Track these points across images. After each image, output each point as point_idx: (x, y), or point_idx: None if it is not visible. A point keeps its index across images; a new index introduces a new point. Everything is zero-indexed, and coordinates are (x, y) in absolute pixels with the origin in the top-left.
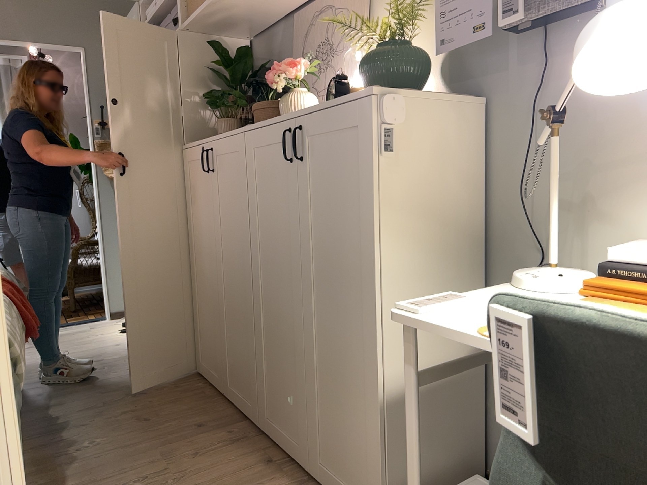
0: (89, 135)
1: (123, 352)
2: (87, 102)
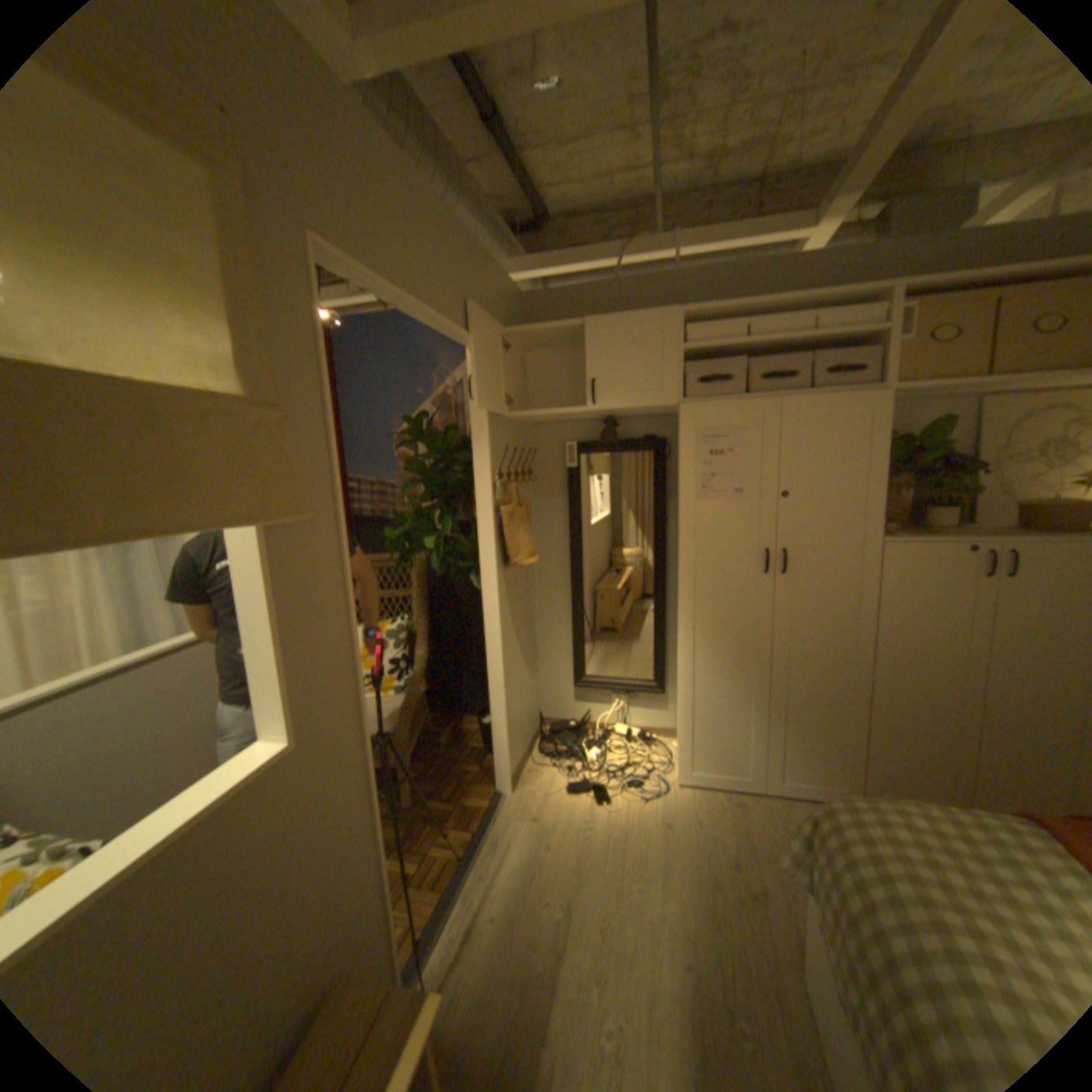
0: (485, 499)
1: (715, 833)
2: (488, 441)
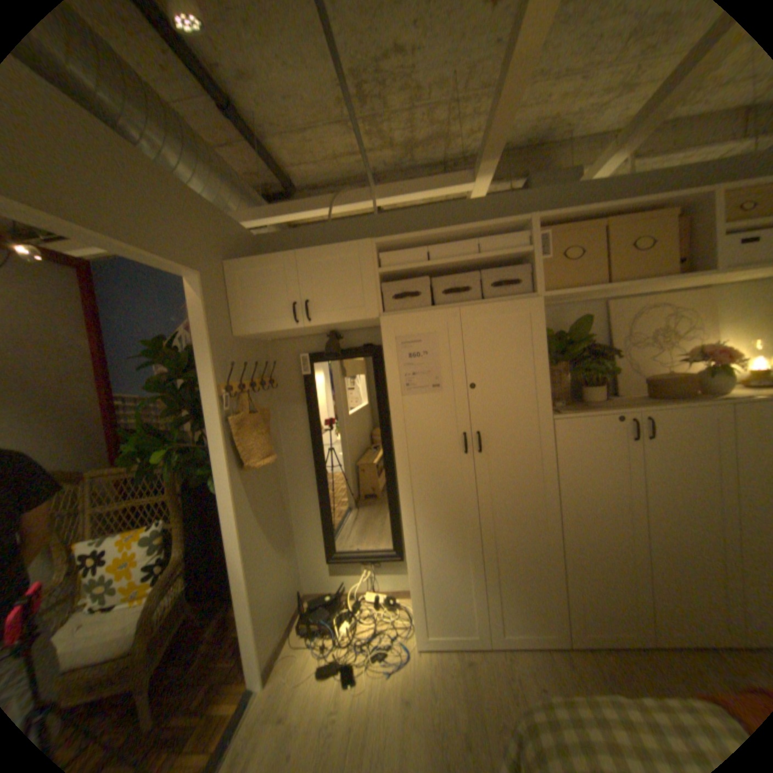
0: (211, 410)
1: (448, 704)
2: (211, 357)
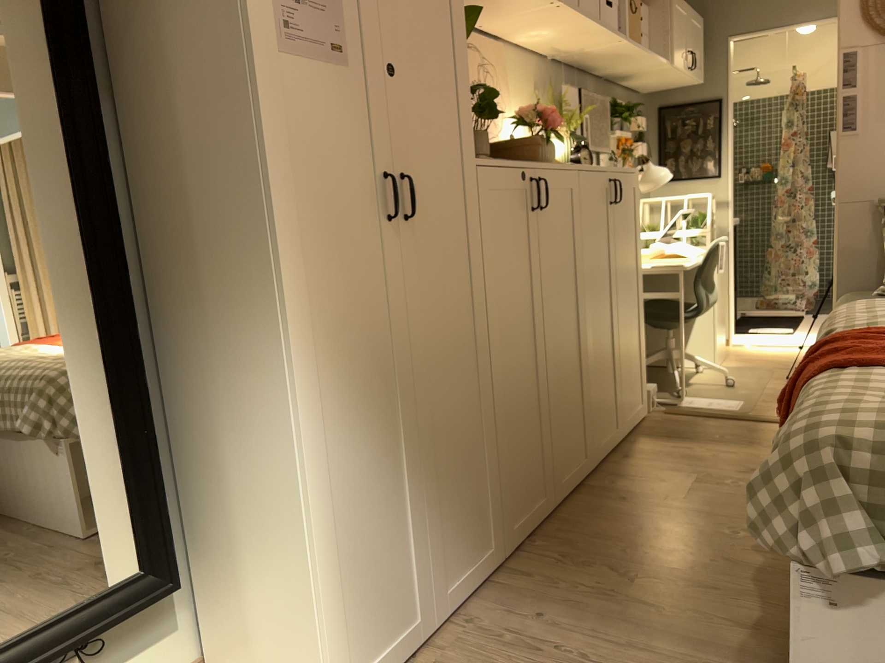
0: None
1: None
2: None
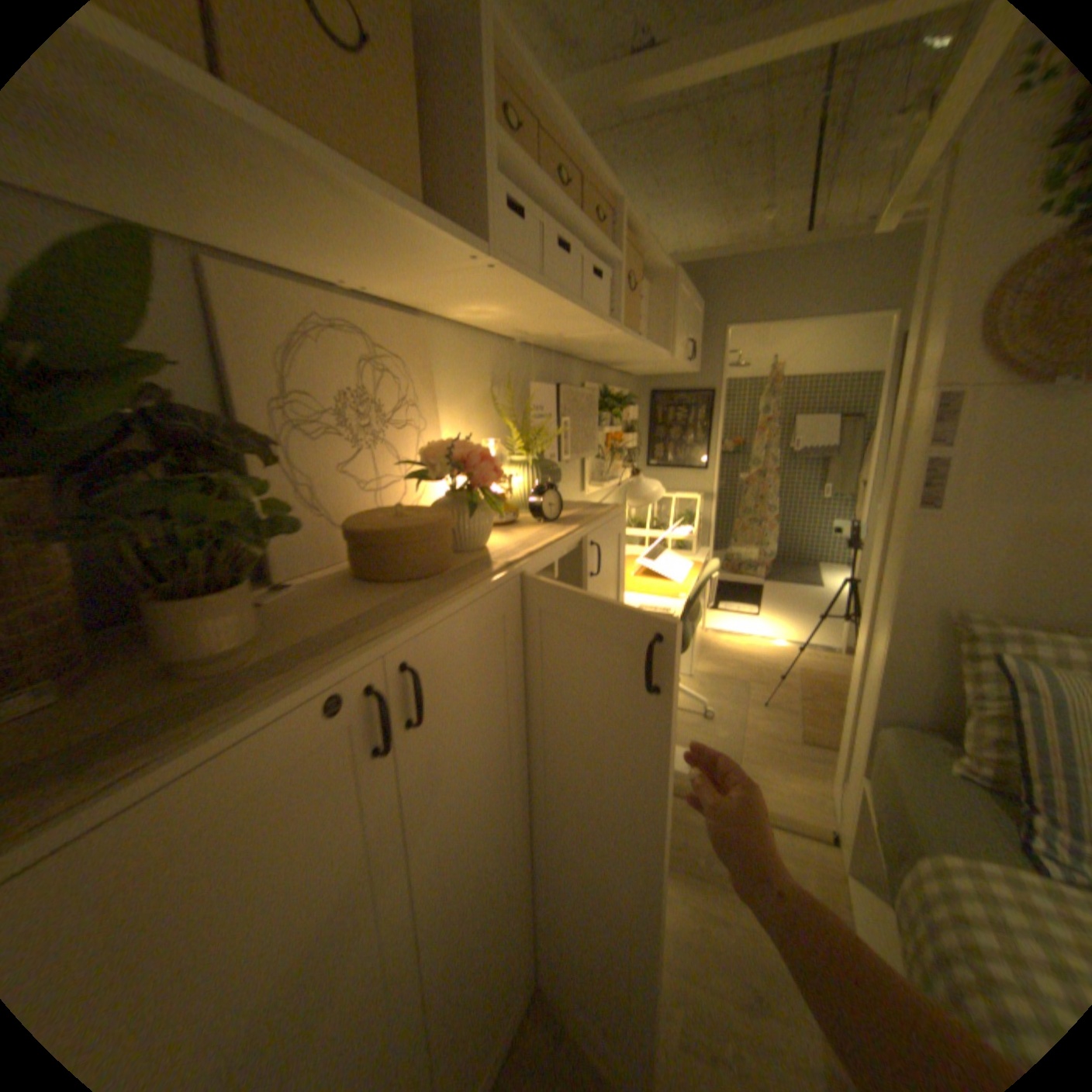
0: None
1: None
2: None
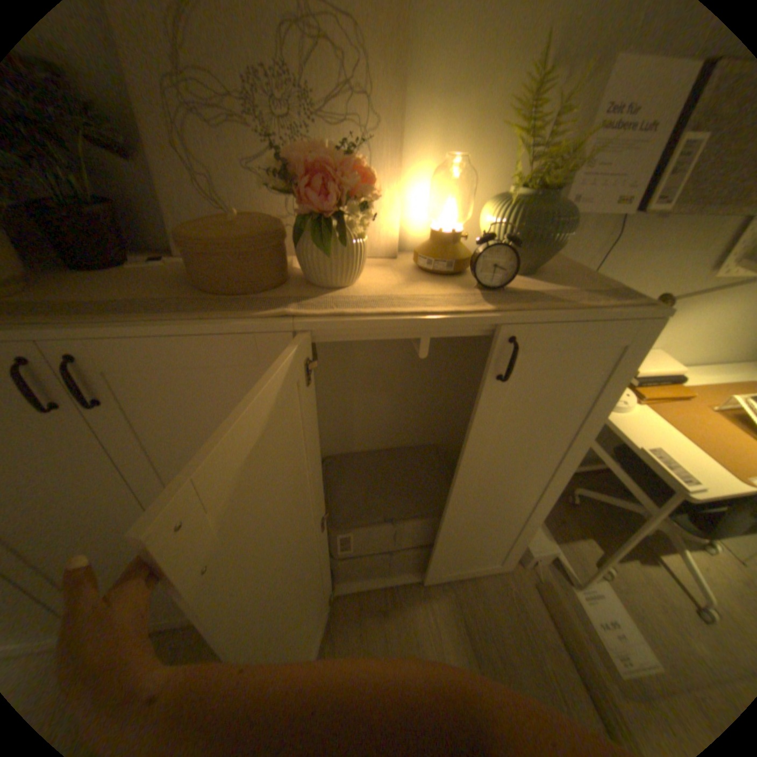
0: None
1: None
2: None
